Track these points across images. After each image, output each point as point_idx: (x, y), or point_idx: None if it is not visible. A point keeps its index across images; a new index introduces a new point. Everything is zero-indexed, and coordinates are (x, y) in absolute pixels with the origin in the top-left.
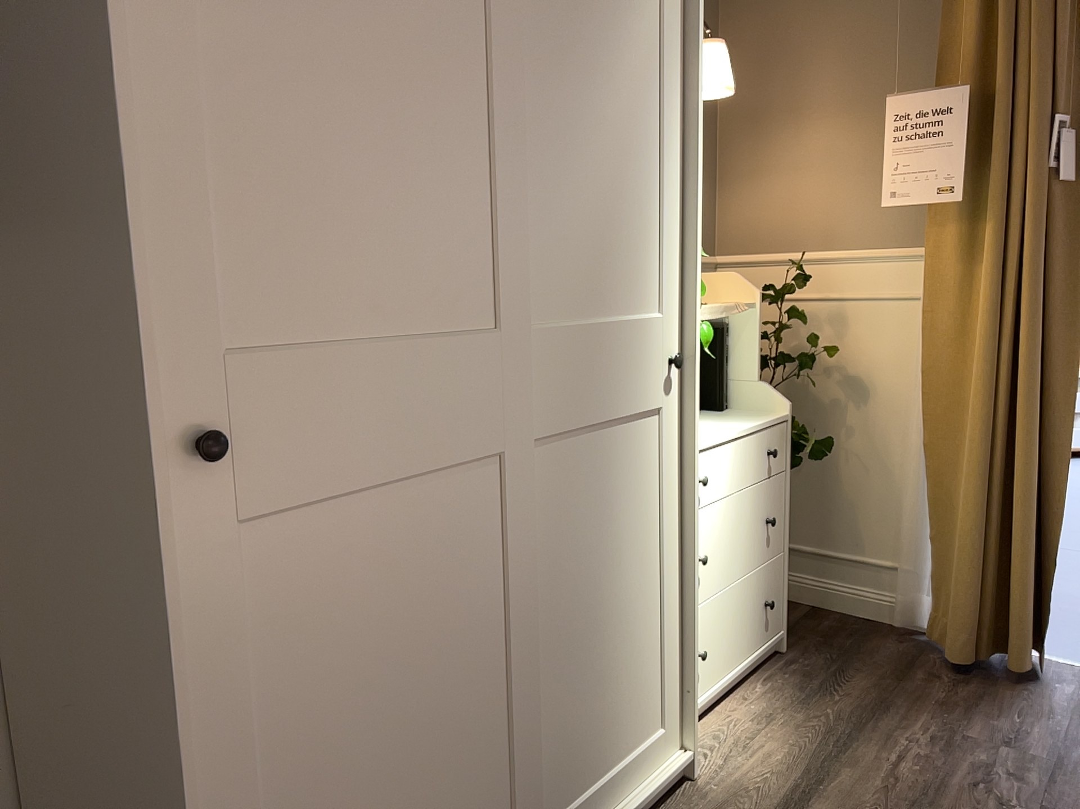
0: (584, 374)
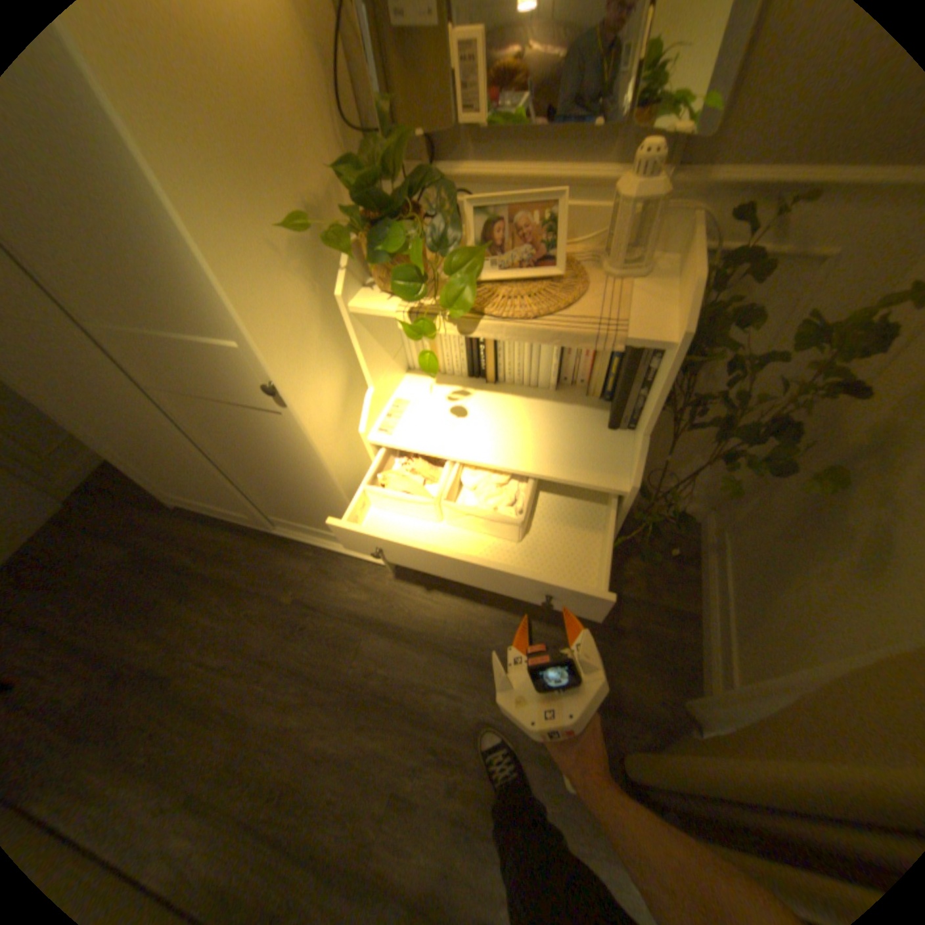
0: (165, 365)
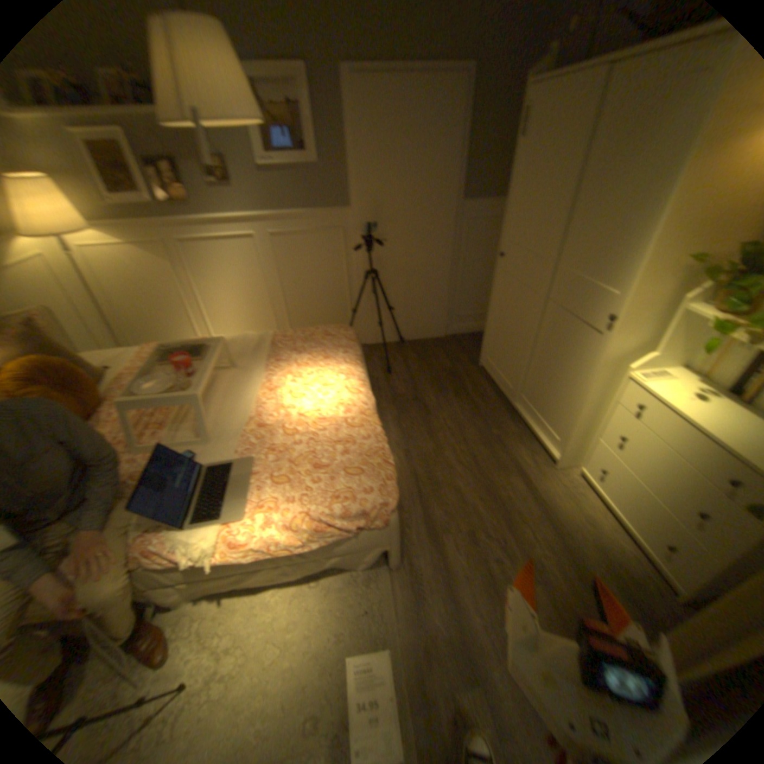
0: (573, 291)
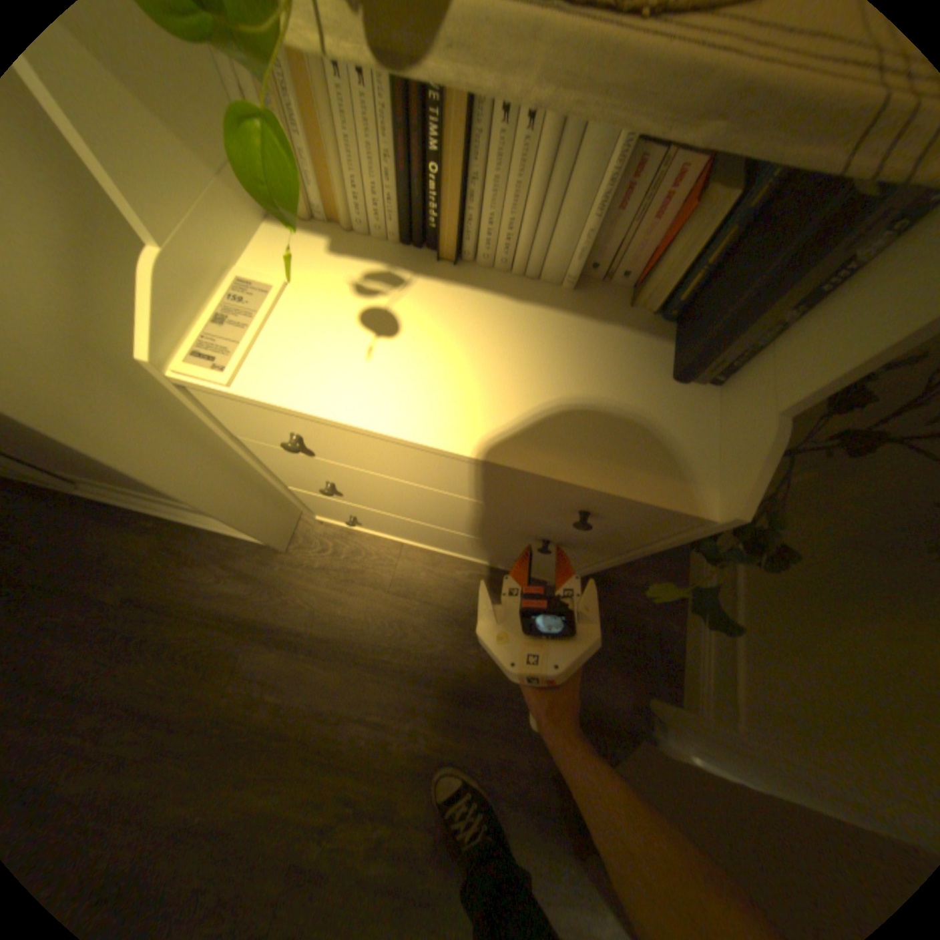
0: None
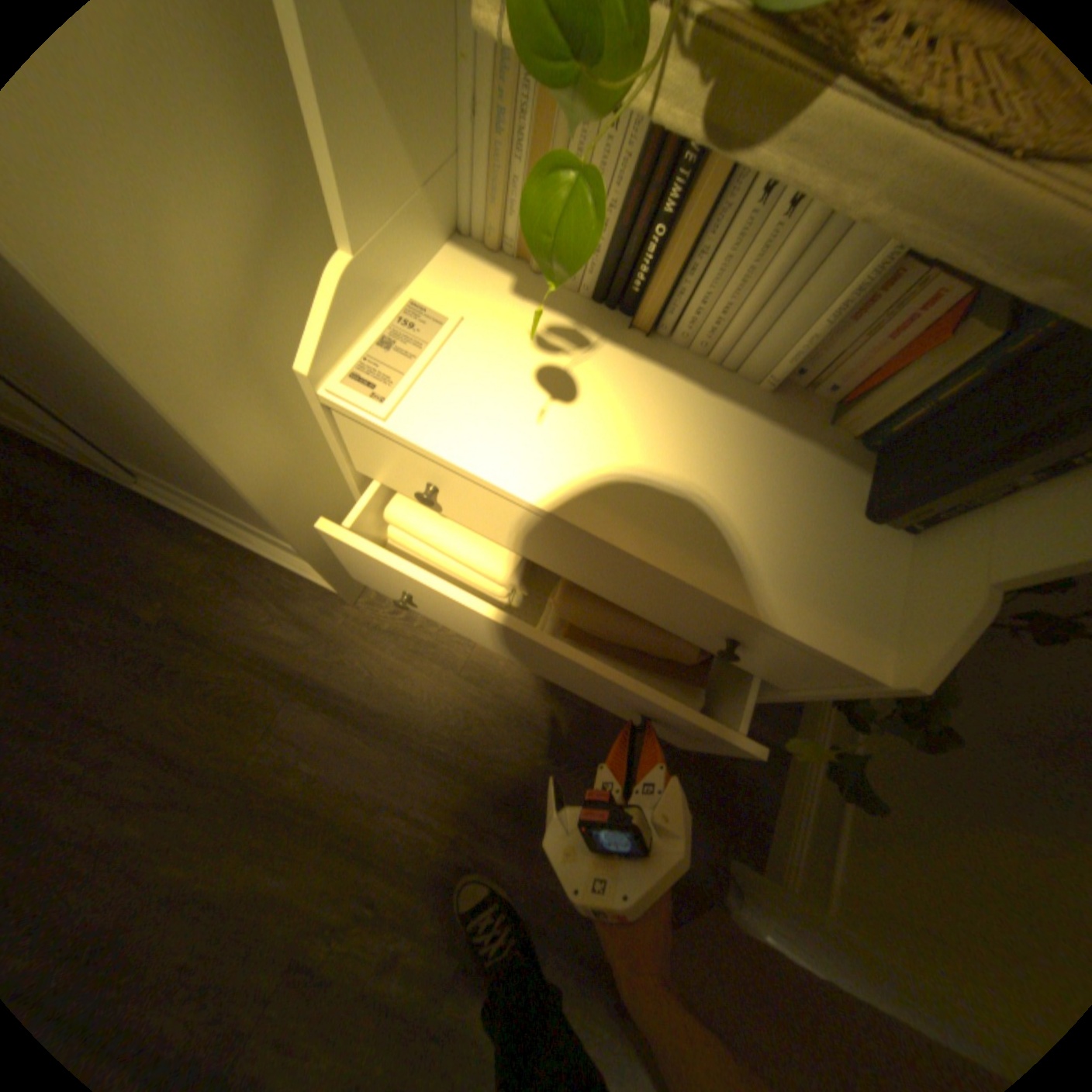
0: None
